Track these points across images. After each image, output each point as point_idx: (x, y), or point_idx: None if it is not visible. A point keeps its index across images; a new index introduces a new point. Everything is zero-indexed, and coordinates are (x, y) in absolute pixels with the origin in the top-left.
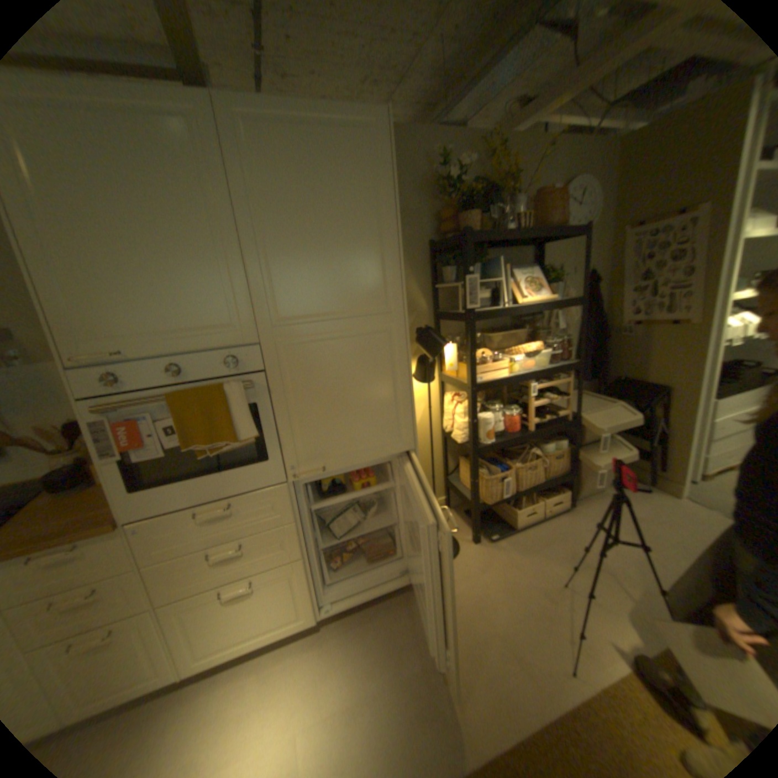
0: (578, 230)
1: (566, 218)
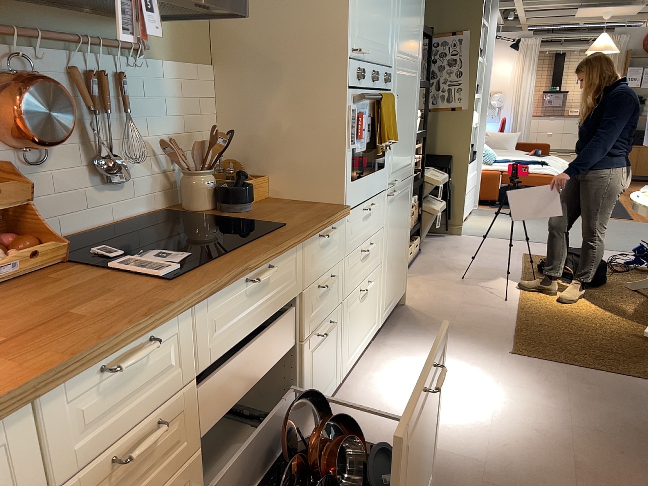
0: None
1: None
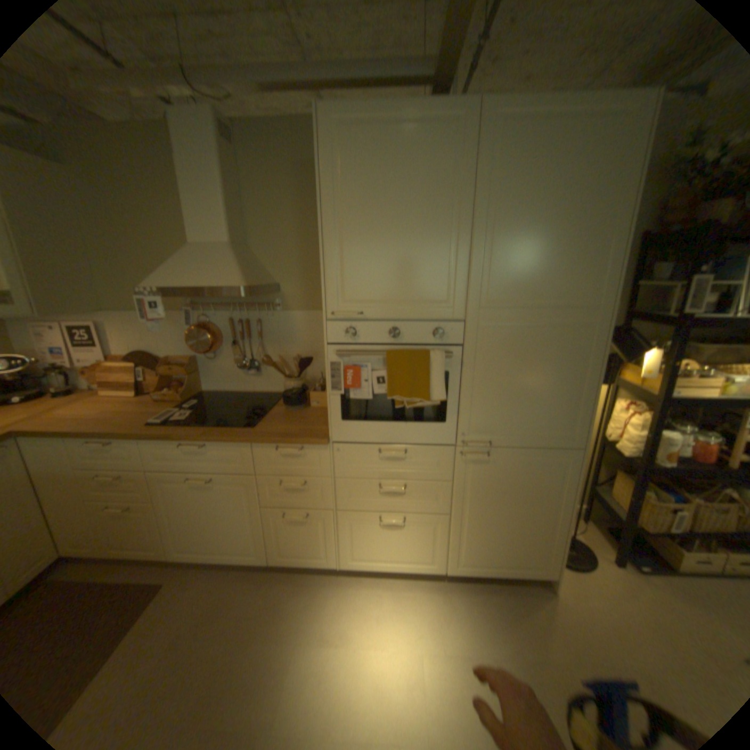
0: None
1: None
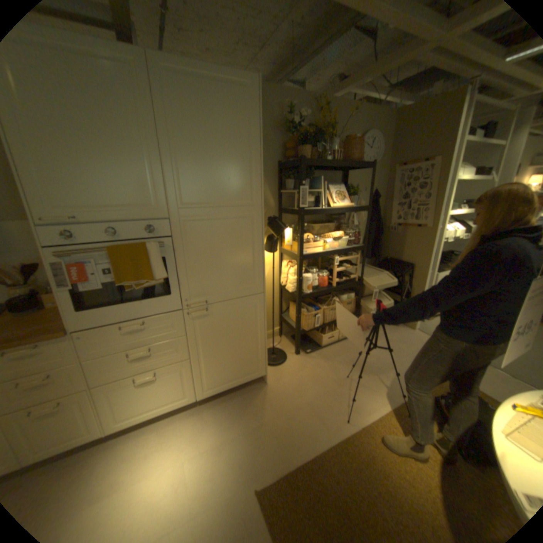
0: (367, 164)
1: (361, 156)
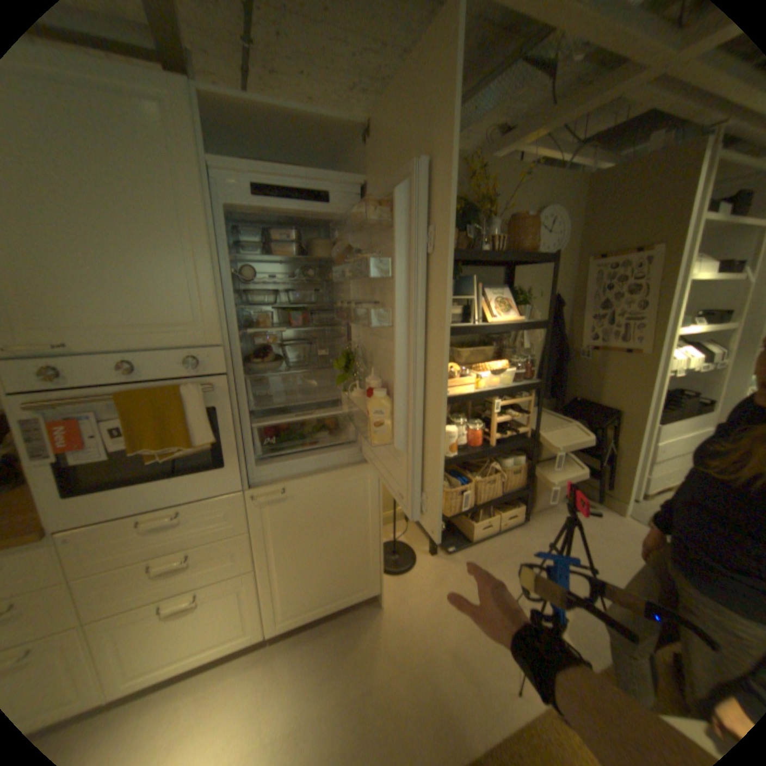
0: (546, 257)
1: (536, 245)
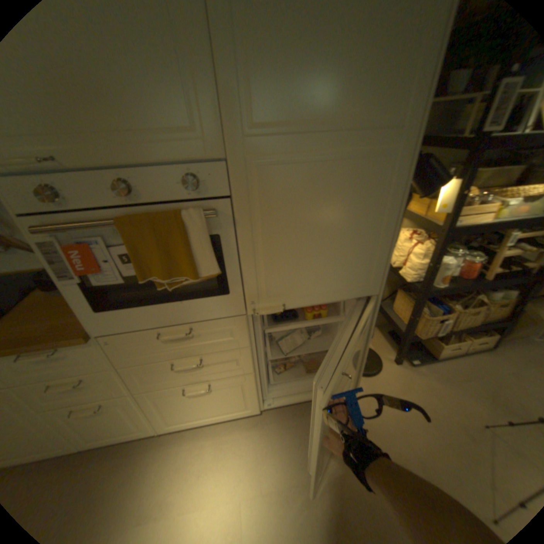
0: None
1: None
